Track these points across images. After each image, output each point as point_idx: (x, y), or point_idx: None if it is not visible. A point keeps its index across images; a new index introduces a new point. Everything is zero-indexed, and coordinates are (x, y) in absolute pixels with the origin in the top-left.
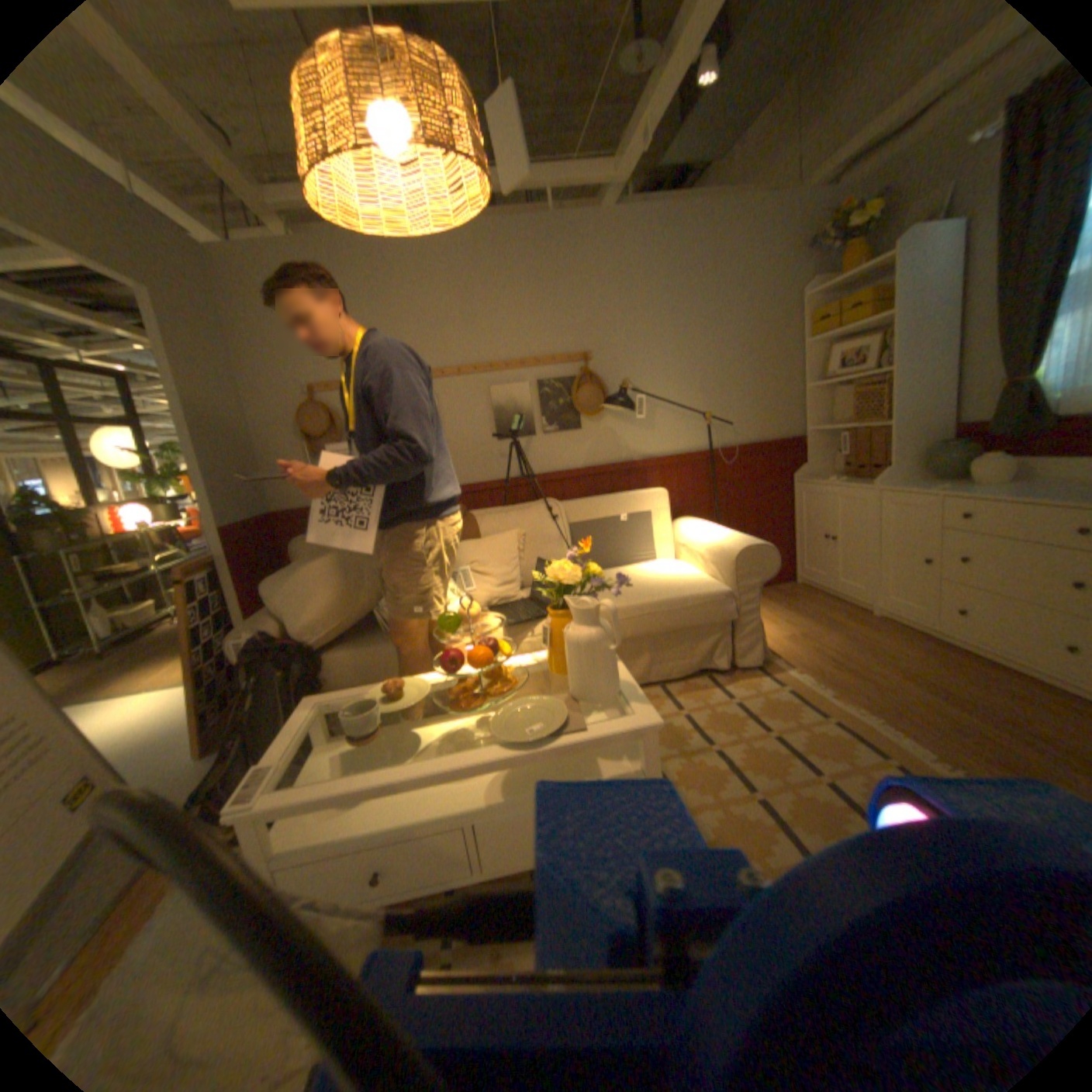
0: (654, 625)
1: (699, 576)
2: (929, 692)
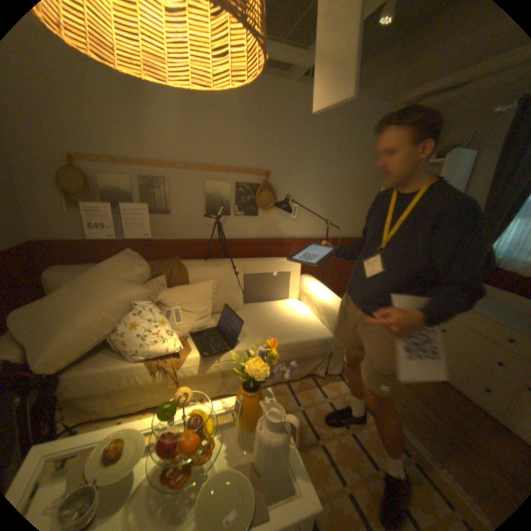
0: (292, 356)
1: (316, 321)
2: (421, 400)
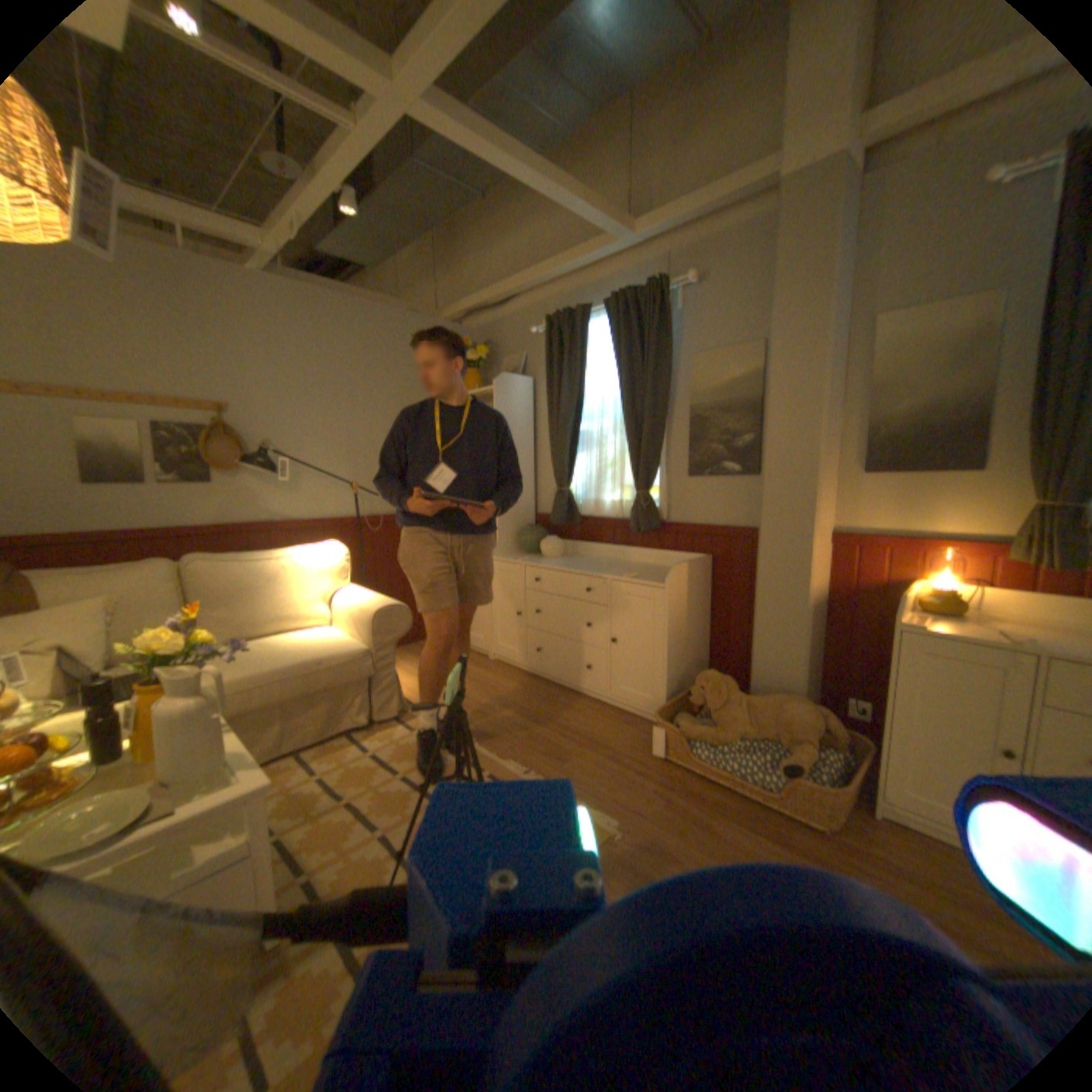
0: (286, 692)
1: (340, 637)
2: (516, 713)
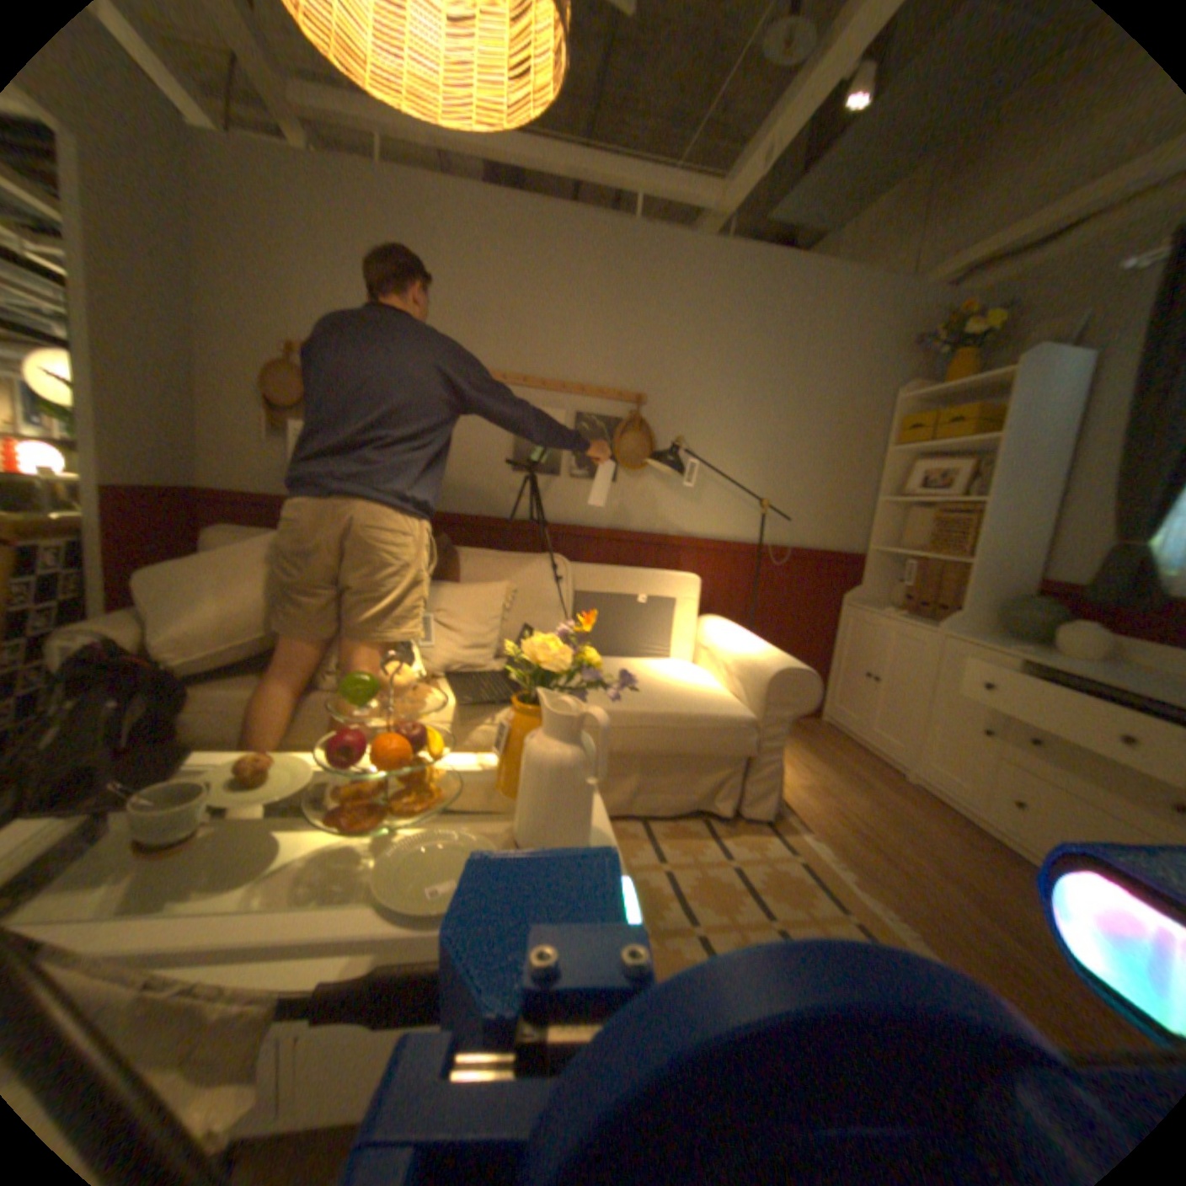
0: (653, 744)
1: (720, 692)
2: (974, 903)
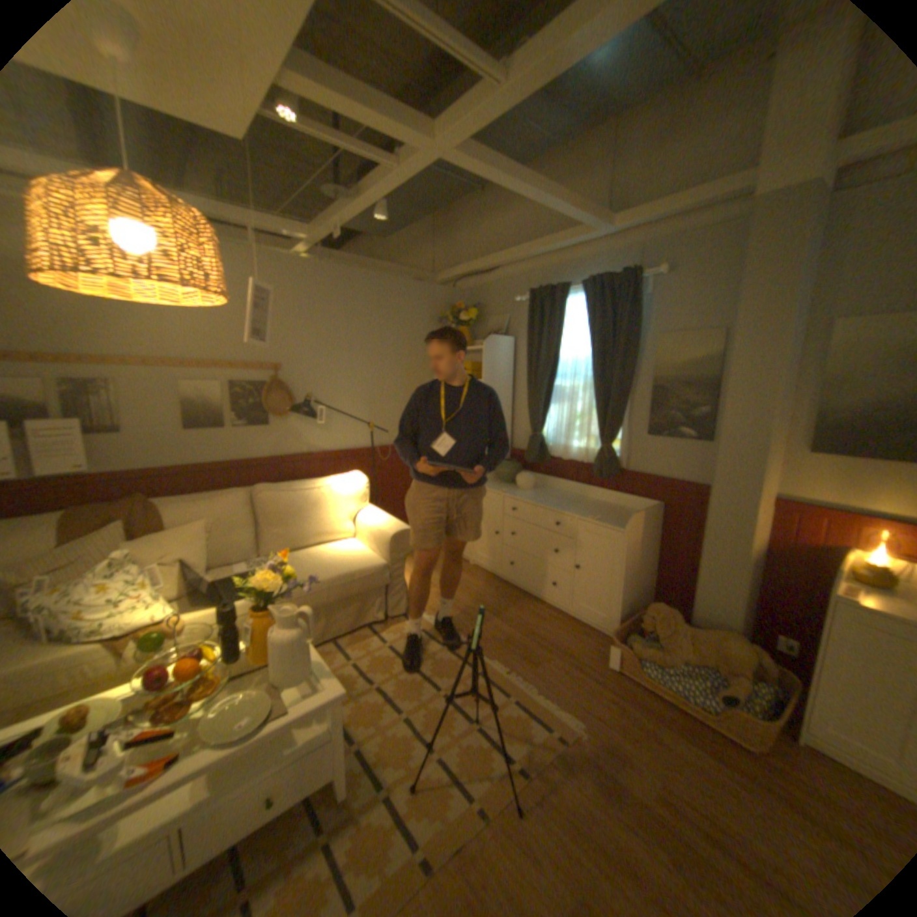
0: (330, 598)
1: (364, 552)
2: (495, 617)
